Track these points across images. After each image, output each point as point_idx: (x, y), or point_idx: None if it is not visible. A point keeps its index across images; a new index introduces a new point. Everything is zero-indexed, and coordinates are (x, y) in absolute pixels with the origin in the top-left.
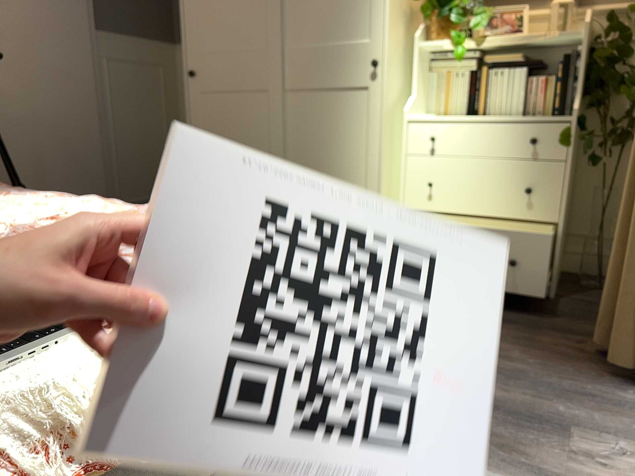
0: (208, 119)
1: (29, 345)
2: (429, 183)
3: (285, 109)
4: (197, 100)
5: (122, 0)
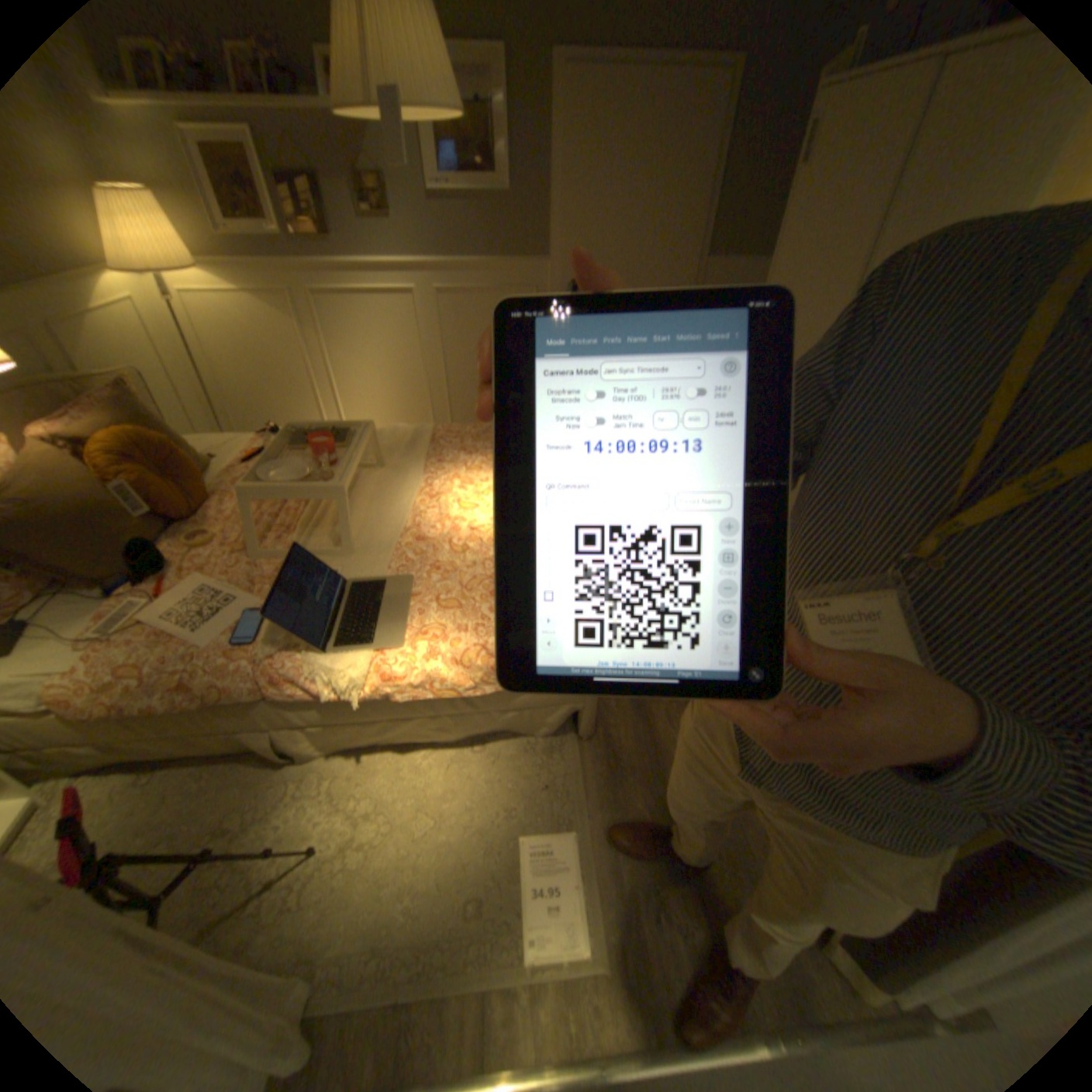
0: None
1: (357, 640)
2: None
3: None
4: None
5: (751, 214)
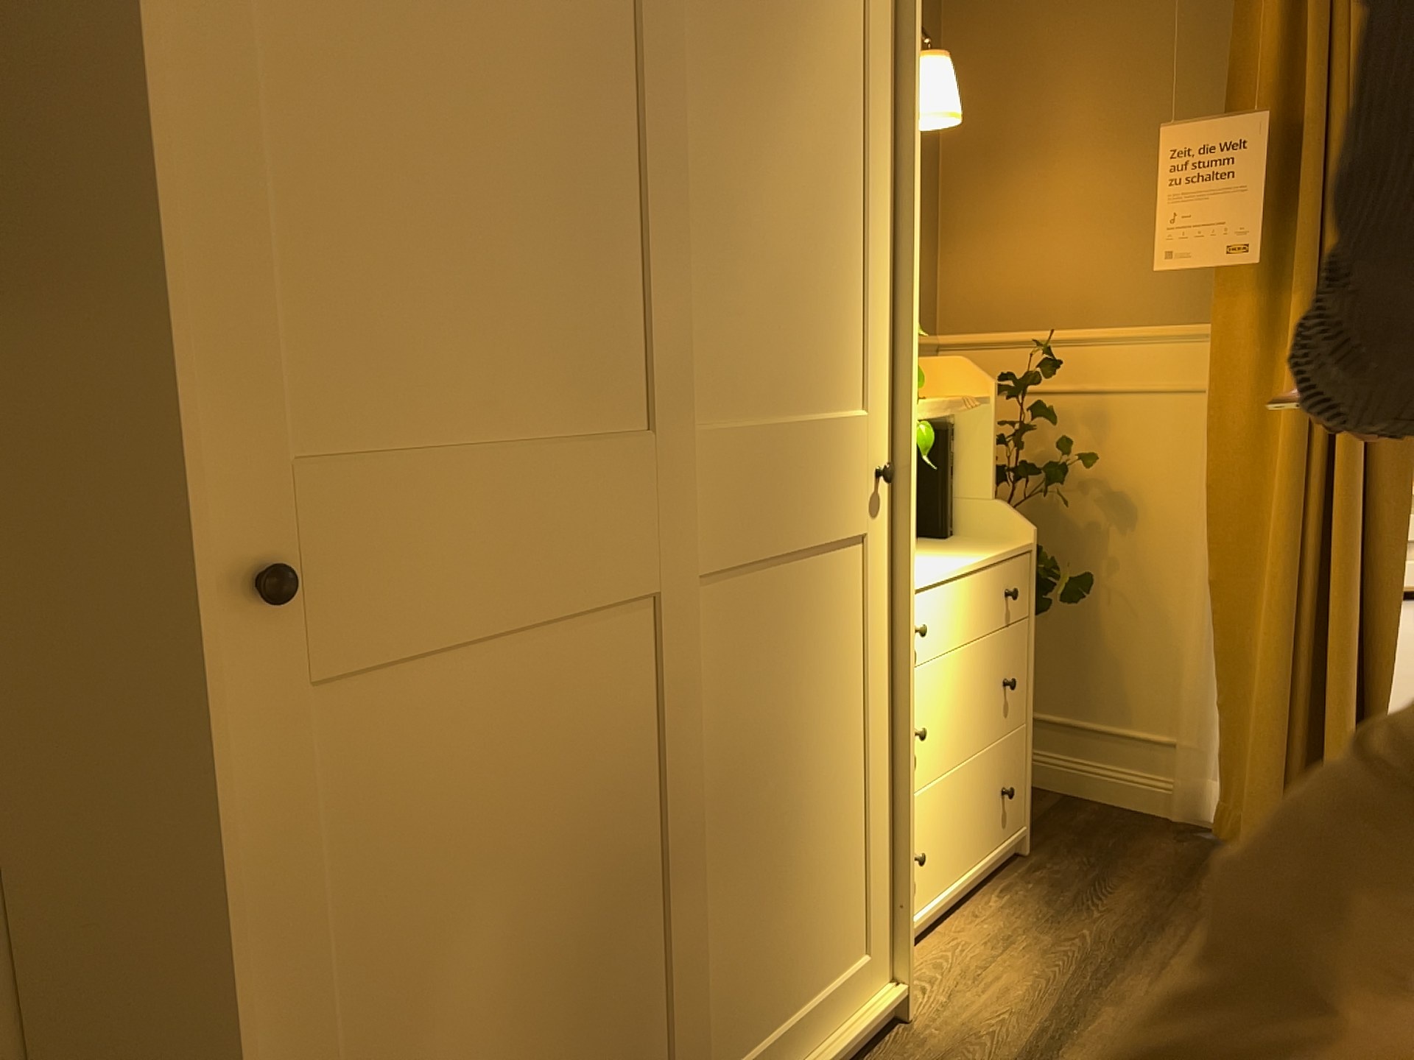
0: (389, 803)
1: None
2: (919, 728)
3: (695, 648)
4: (321, 723)
5: None
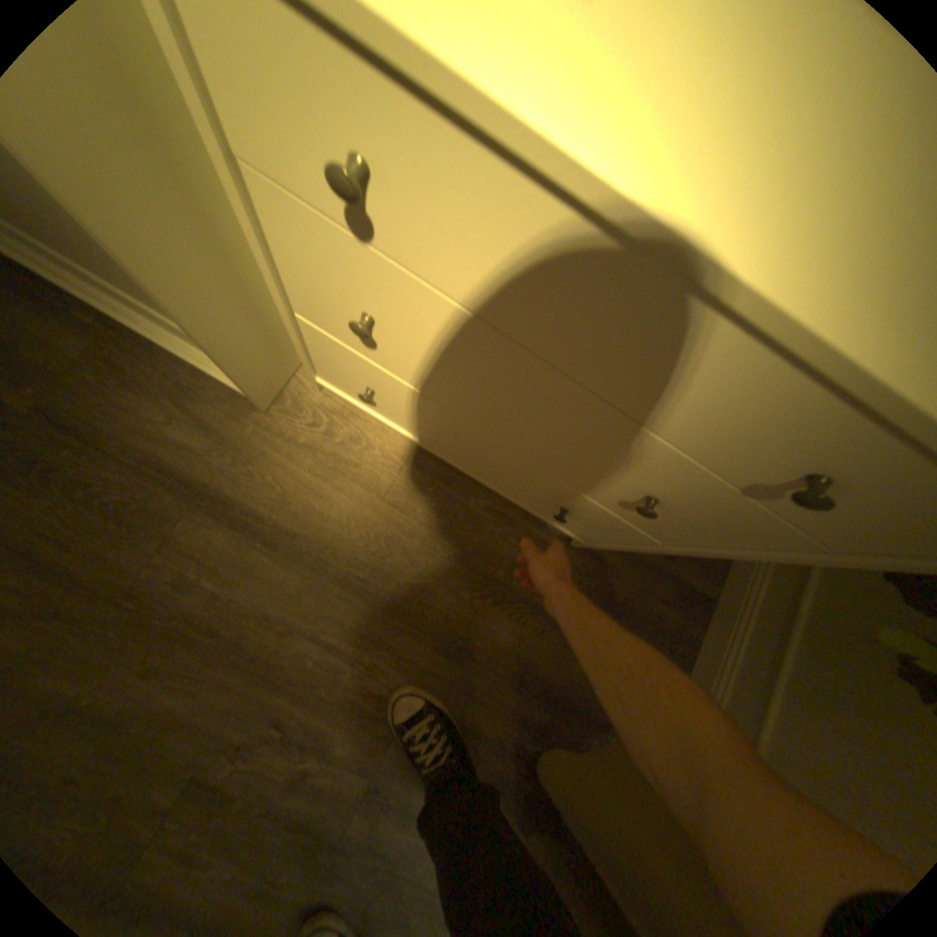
0: None
1: None
2: (351, 325)
3: None
4: None
5: None
